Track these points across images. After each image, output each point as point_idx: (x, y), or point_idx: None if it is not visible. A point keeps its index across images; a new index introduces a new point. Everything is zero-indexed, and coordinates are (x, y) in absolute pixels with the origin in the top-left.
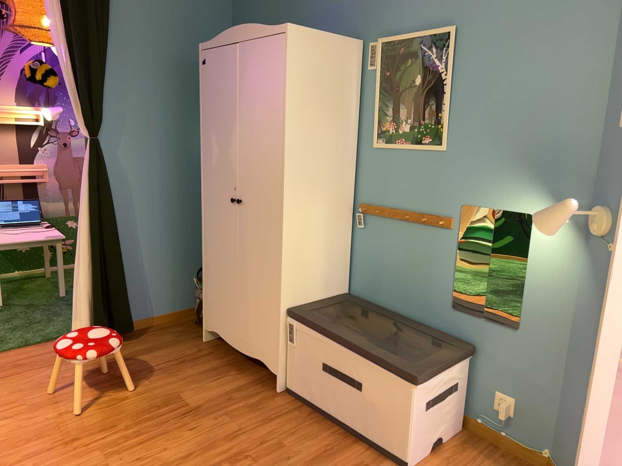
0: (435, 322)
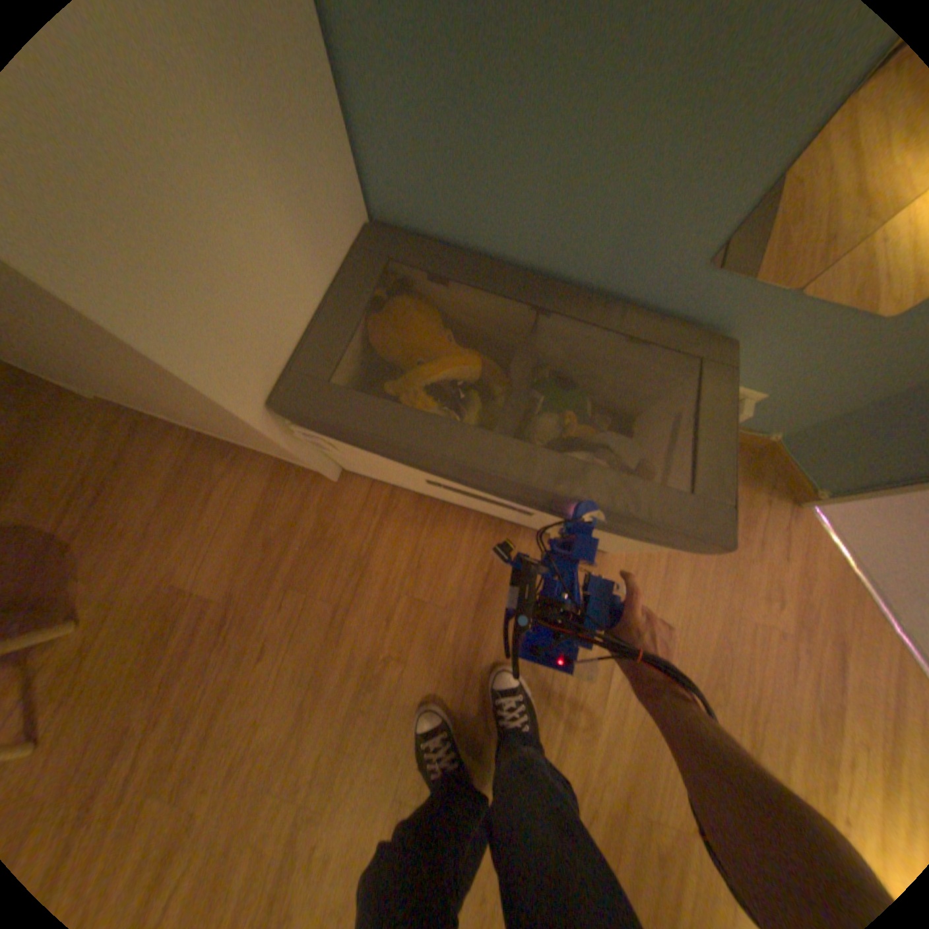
0: (644, 287)
